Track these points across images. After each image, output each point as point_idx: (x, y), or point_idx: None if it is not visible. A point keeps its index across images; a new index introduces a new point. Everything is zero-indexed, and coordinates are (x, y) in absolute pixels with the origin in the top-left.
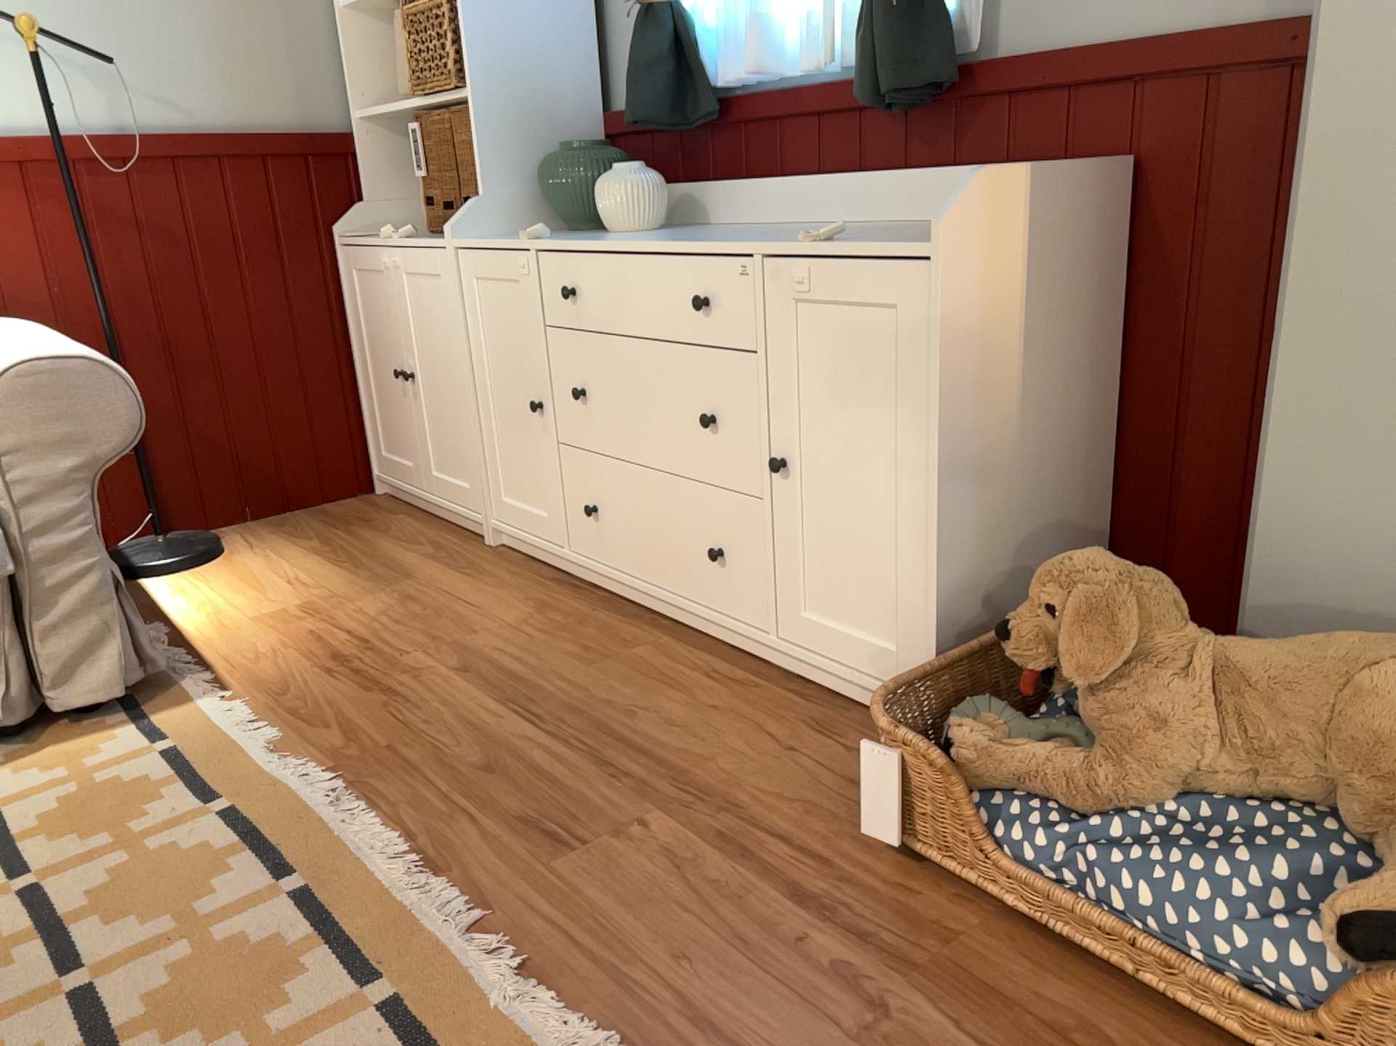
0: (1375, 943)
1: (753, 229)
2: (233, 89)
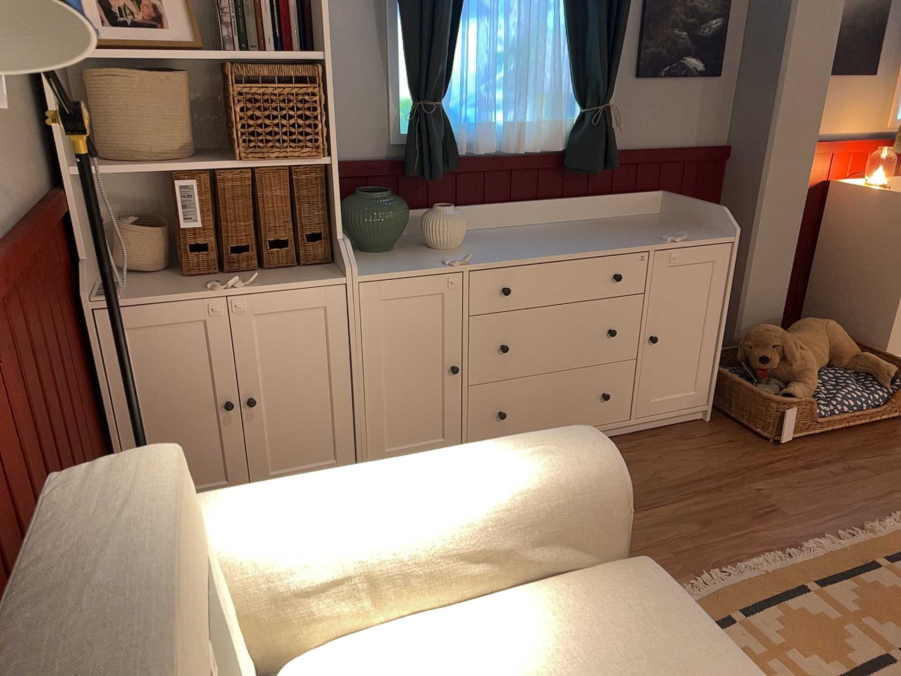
0: (895, 379)
1: (500, 232)
2: (12, 156)
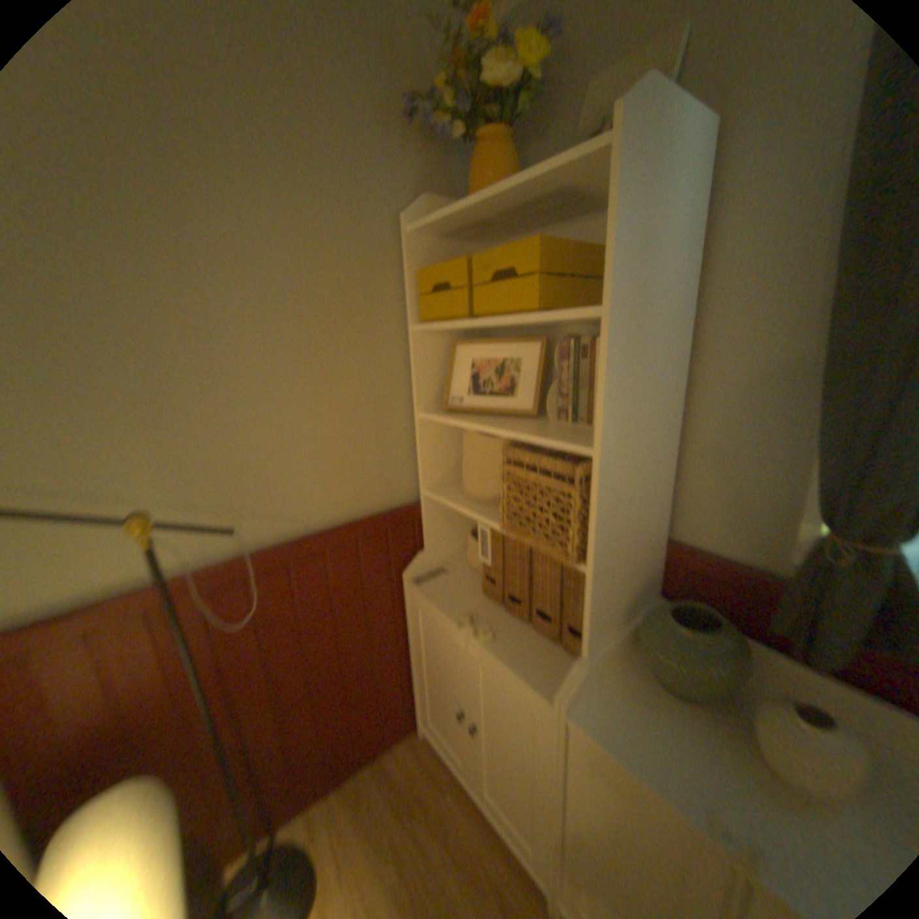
0: None
1: None
2: (333, 489)
